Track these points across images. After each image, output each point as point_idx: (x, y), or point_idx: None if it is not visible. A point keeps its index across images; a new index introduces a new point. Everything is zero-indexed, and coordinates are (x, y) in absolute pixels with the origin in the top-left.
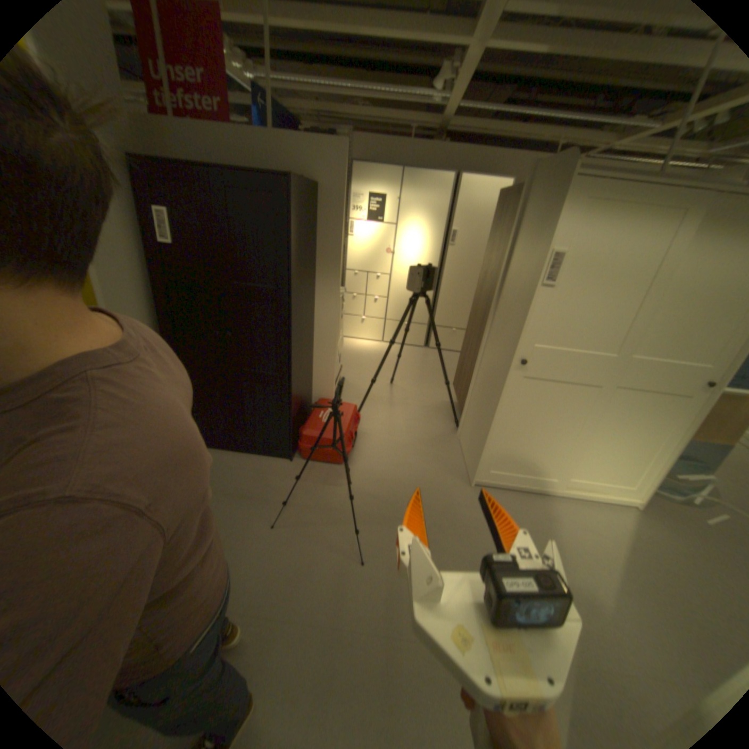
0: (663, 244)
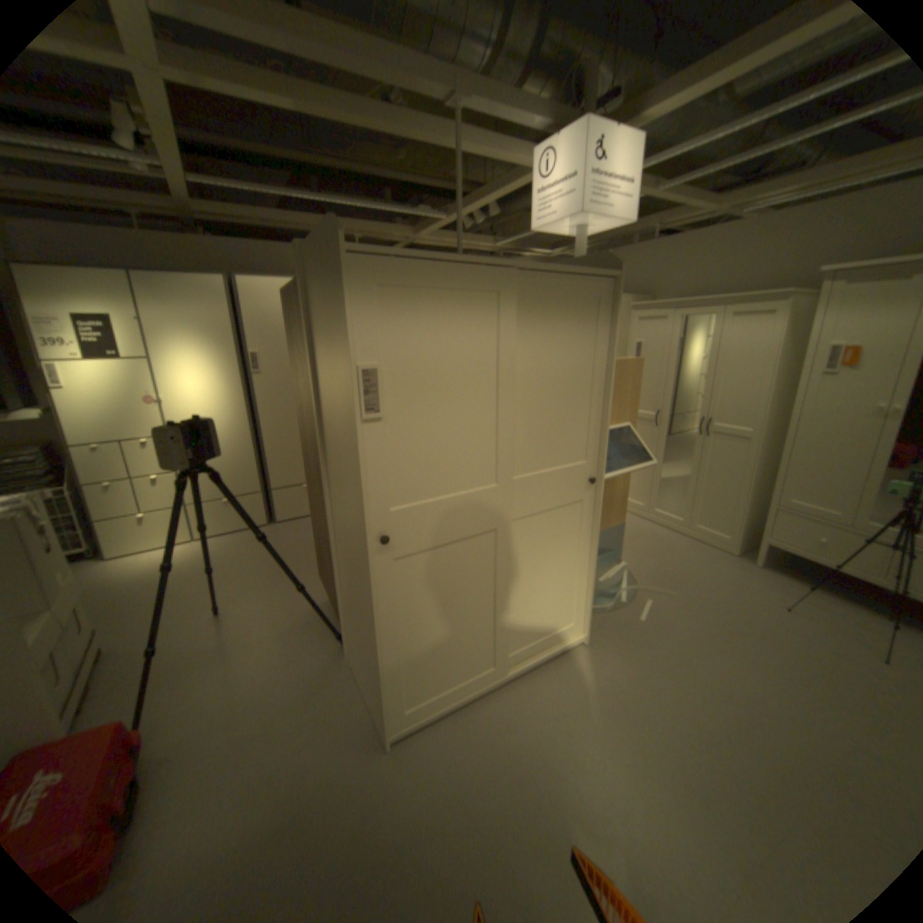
0: (490, 336)
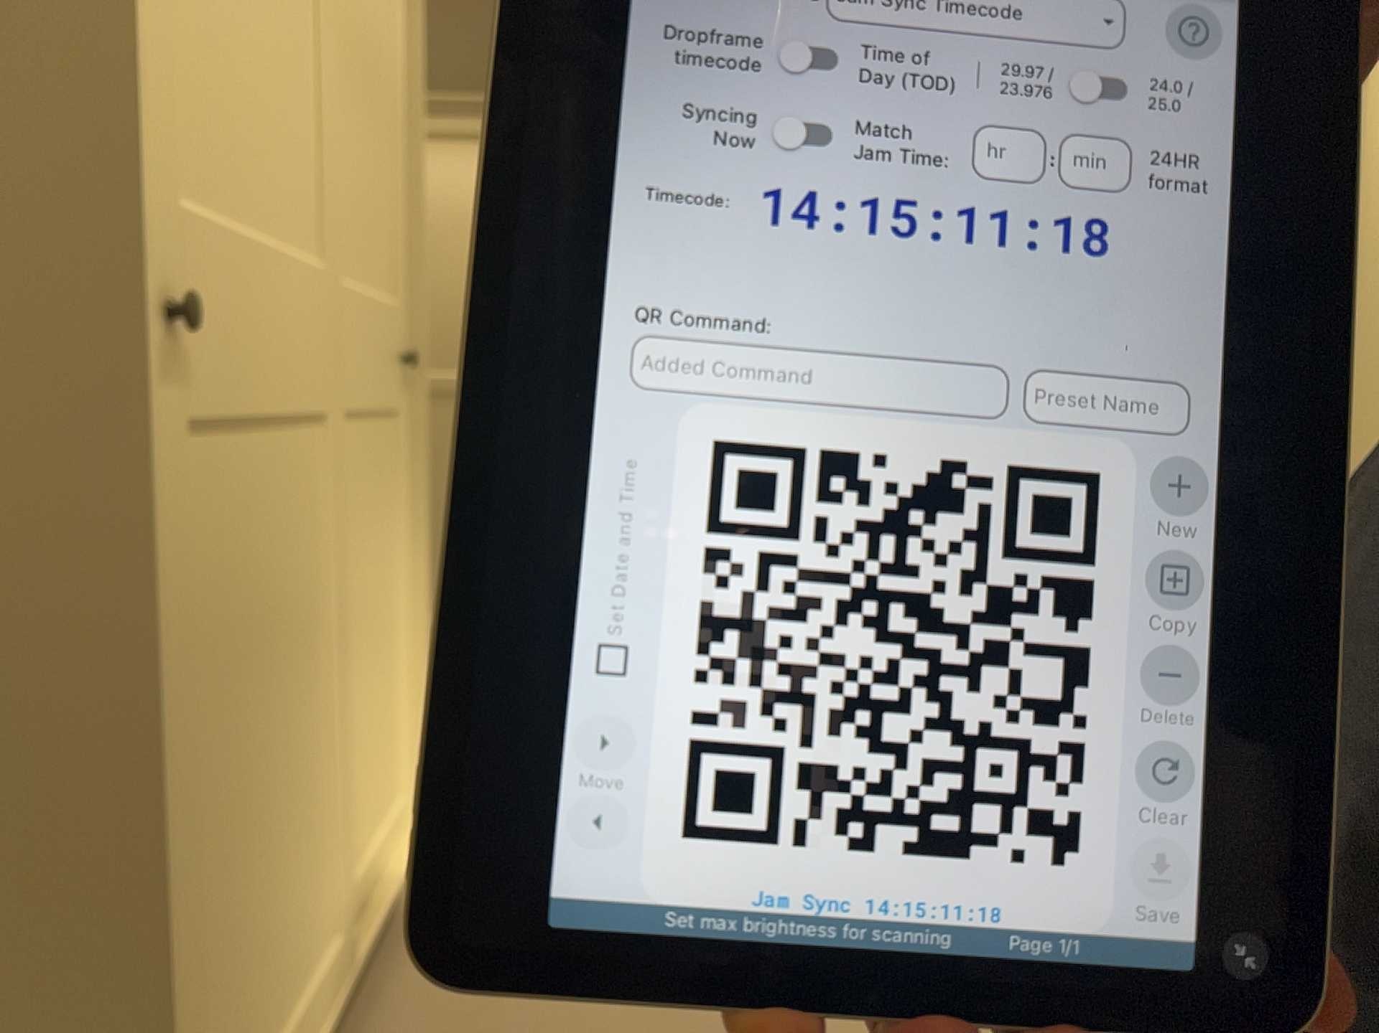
0: None
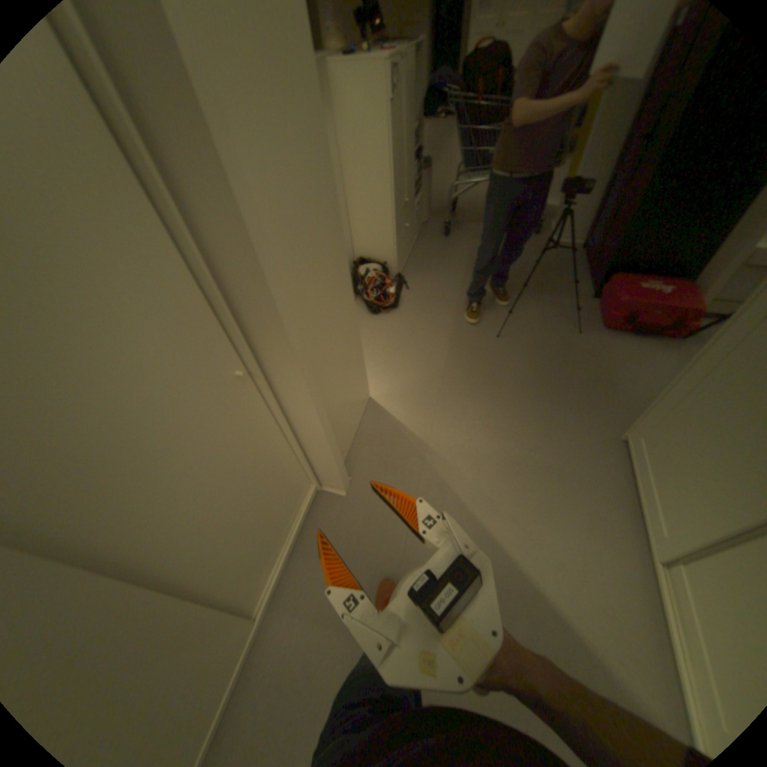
0: None
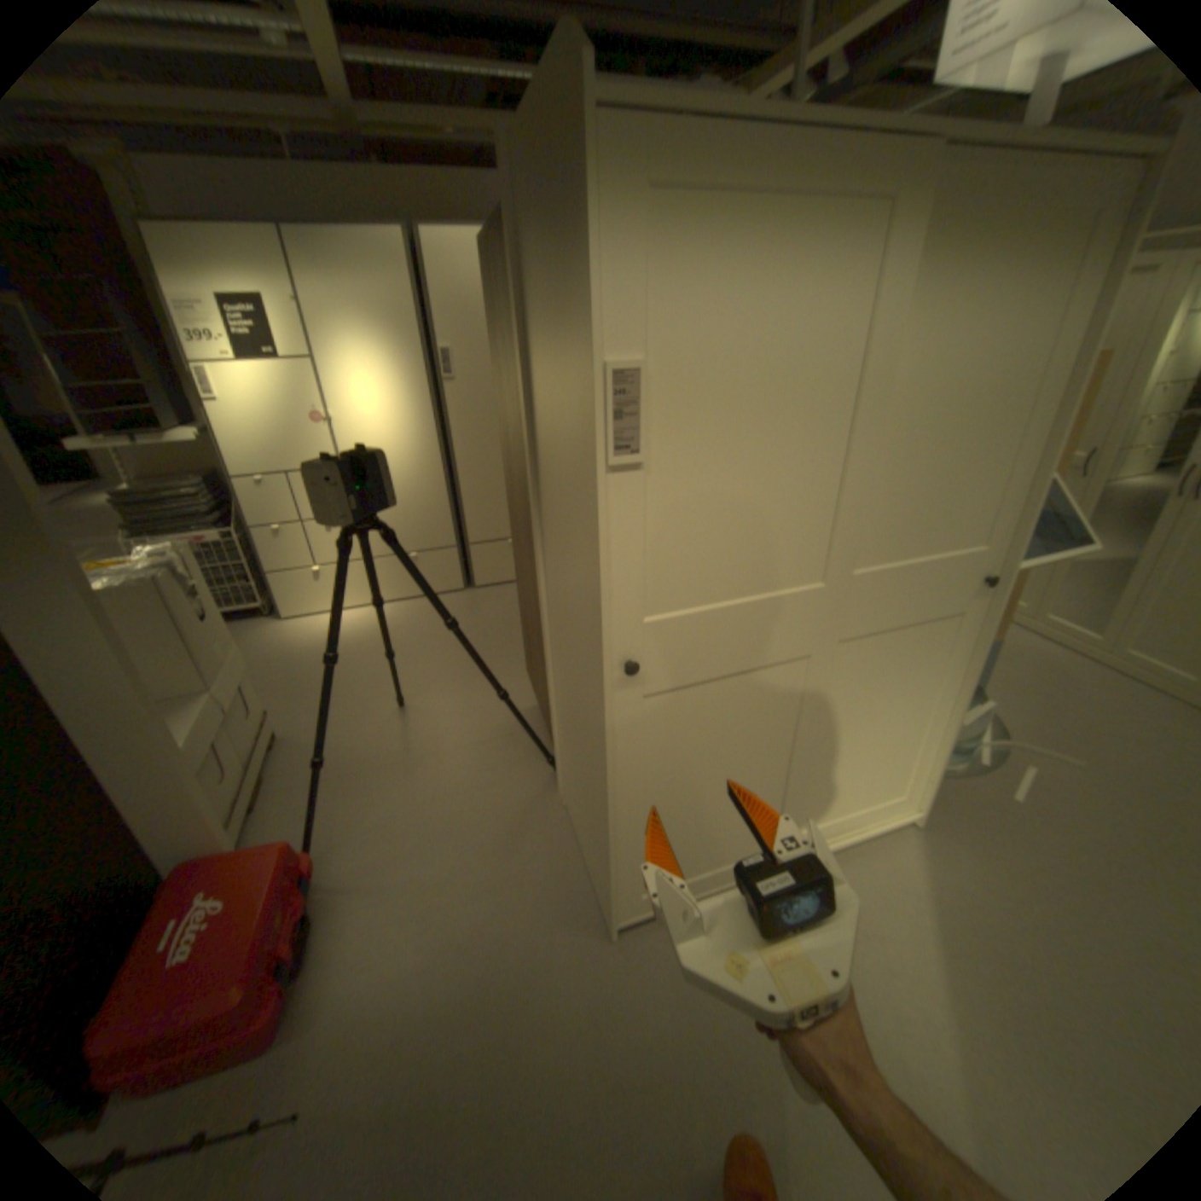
0: (859, 300)
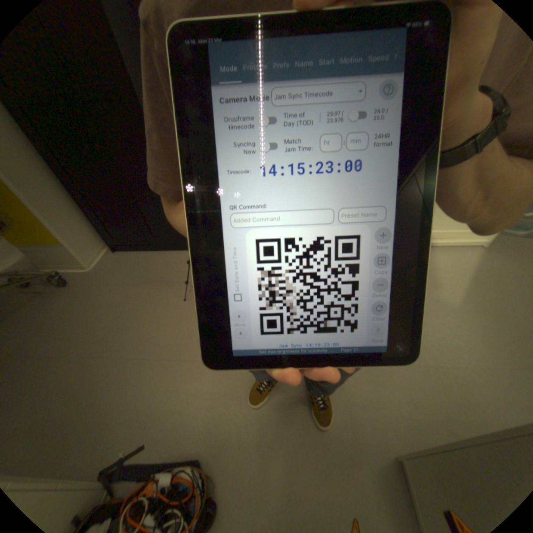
0: None
